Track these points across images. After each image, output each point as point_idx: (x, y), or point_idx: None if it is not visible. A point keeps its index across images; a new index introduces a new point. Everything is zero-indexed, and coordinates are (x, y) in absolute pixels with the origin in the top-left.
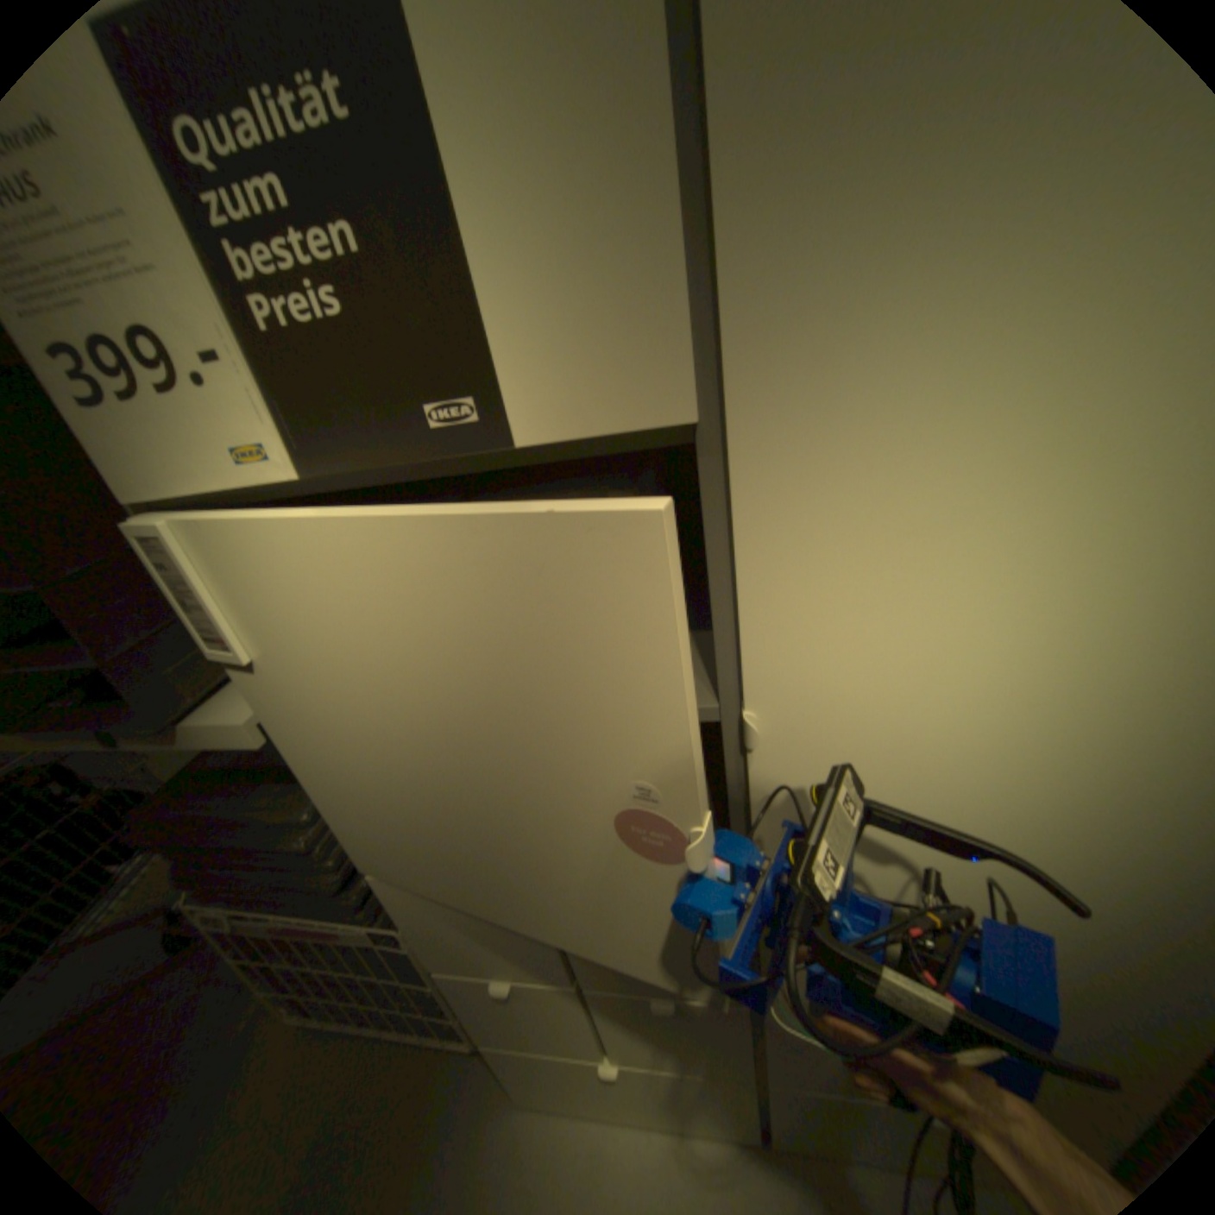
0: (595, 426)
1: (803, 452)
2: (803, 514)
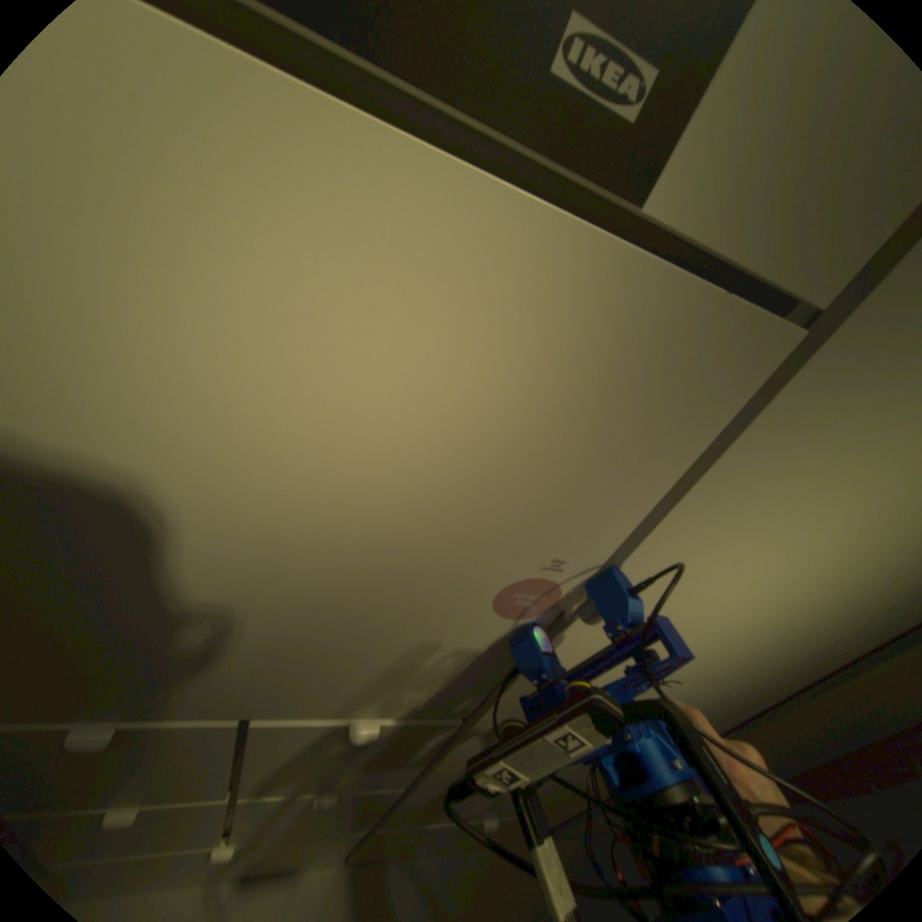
0: (713, 243)
1: (851, 387)
2: (795, 442)
